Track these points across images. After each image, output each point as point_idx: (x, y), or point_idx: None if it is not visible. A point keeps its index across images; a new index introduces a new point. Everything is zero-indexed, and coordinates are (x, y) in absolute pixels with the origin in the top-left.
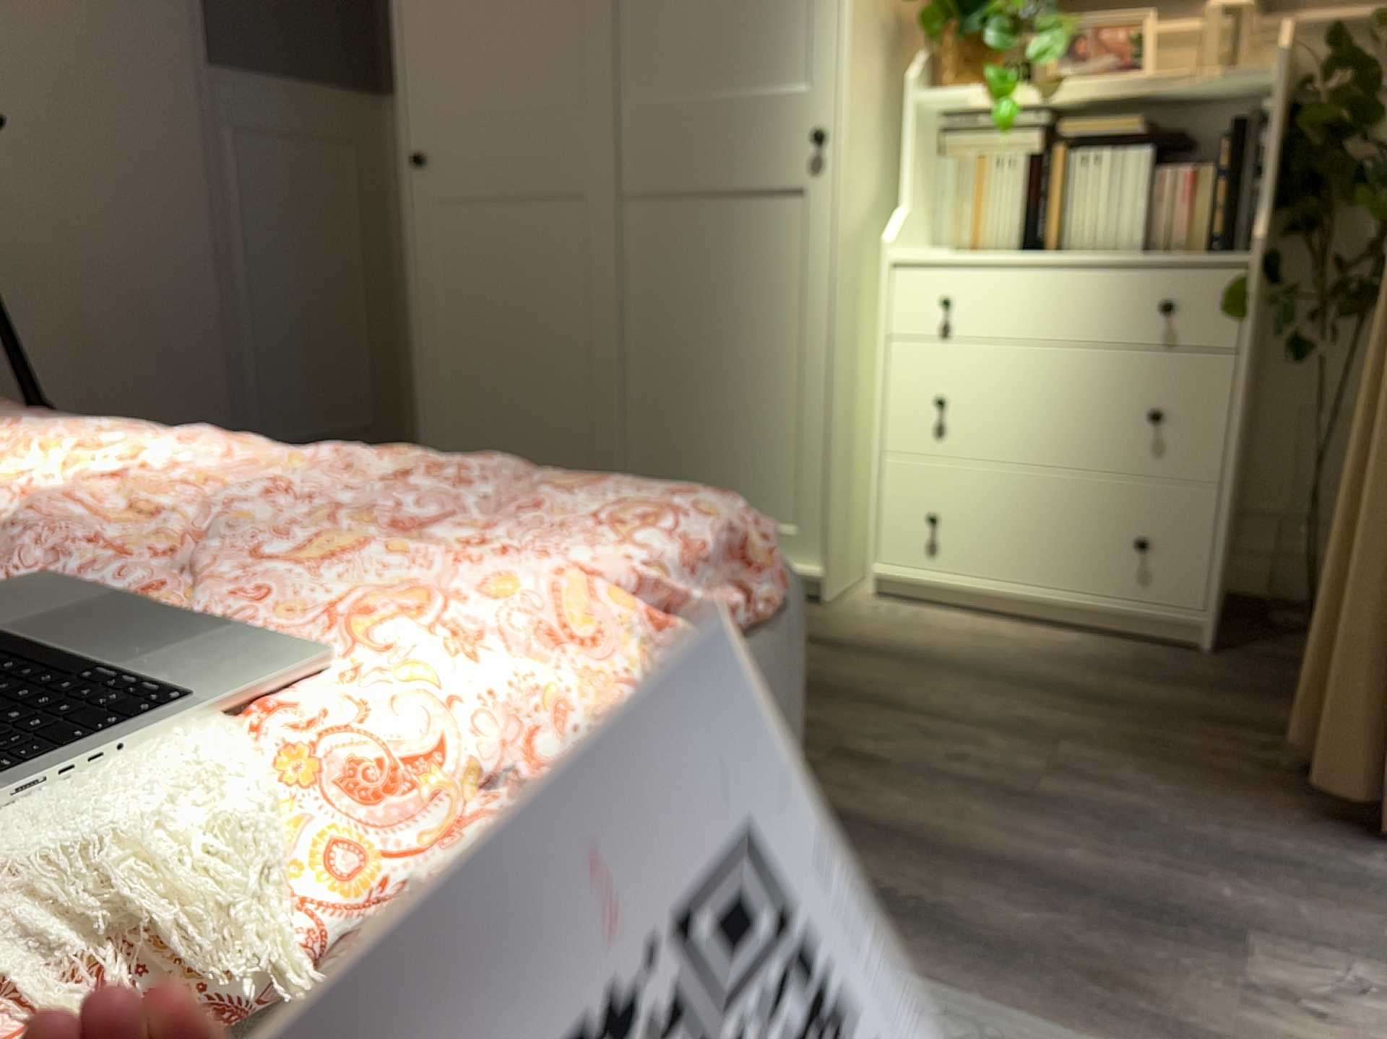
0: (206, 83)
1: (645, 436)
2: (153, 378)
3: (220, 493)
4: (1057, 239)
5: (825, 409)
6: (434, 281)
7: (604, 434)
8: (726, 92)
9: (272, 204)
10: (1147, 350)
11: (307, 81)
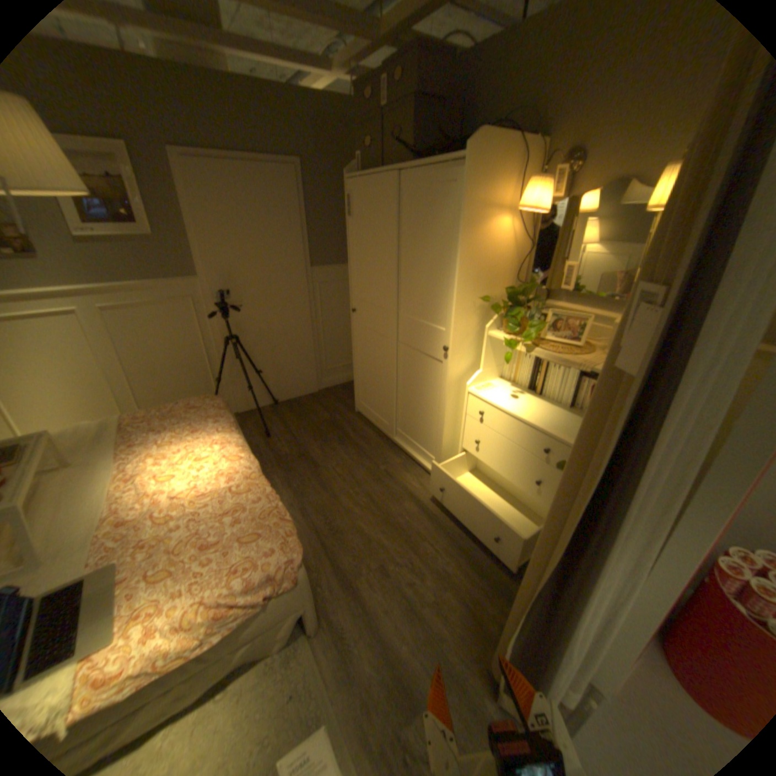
0: (309, 273)
1: (402, 412)
2: (292, 357)
3: (193, 506)
4: (540, 390)
5: (443, 430)
6: (357, 345)
7: (391, 407)
8: (424, 321)
9: (330, 303)
10: (540, 459)
11: (342, 264)
